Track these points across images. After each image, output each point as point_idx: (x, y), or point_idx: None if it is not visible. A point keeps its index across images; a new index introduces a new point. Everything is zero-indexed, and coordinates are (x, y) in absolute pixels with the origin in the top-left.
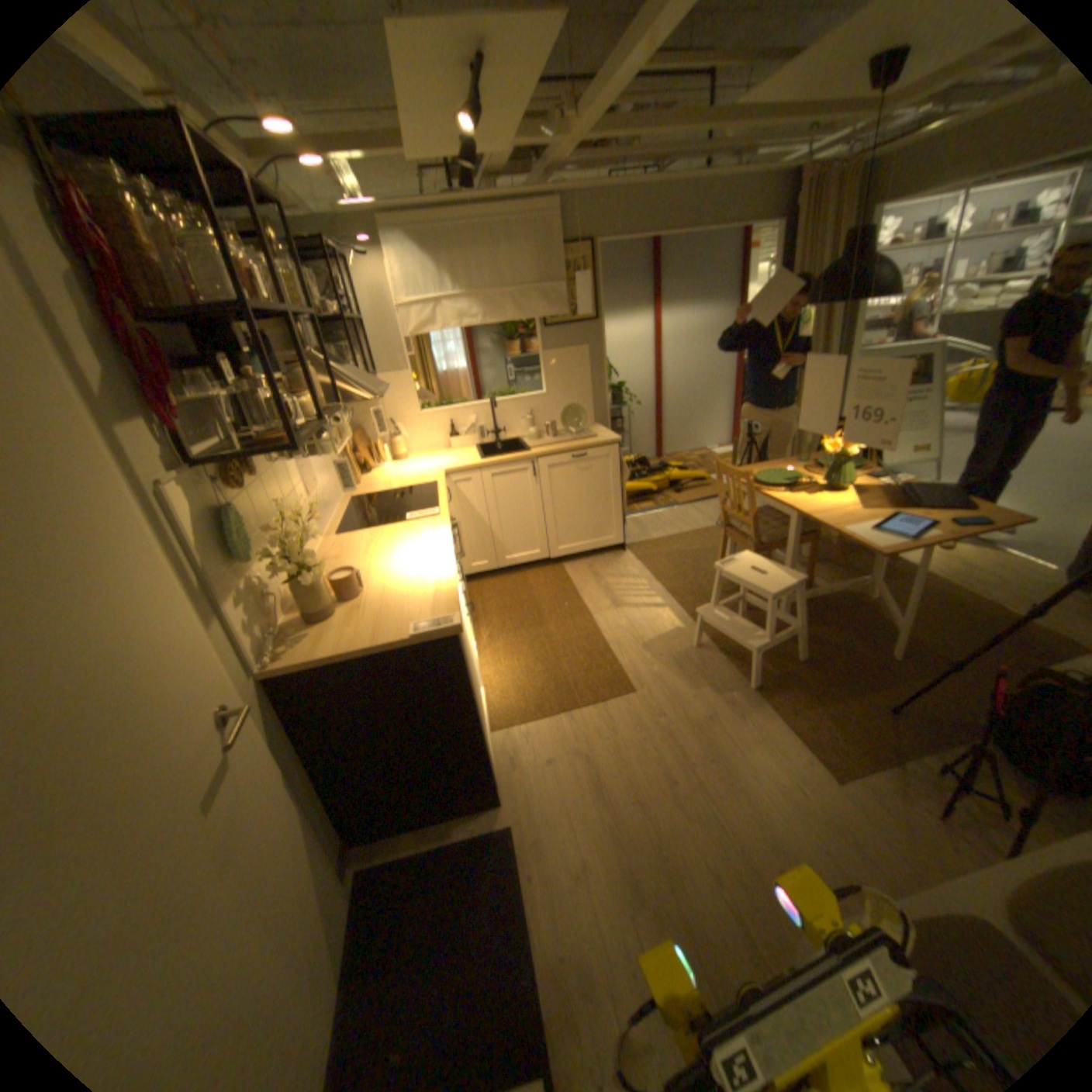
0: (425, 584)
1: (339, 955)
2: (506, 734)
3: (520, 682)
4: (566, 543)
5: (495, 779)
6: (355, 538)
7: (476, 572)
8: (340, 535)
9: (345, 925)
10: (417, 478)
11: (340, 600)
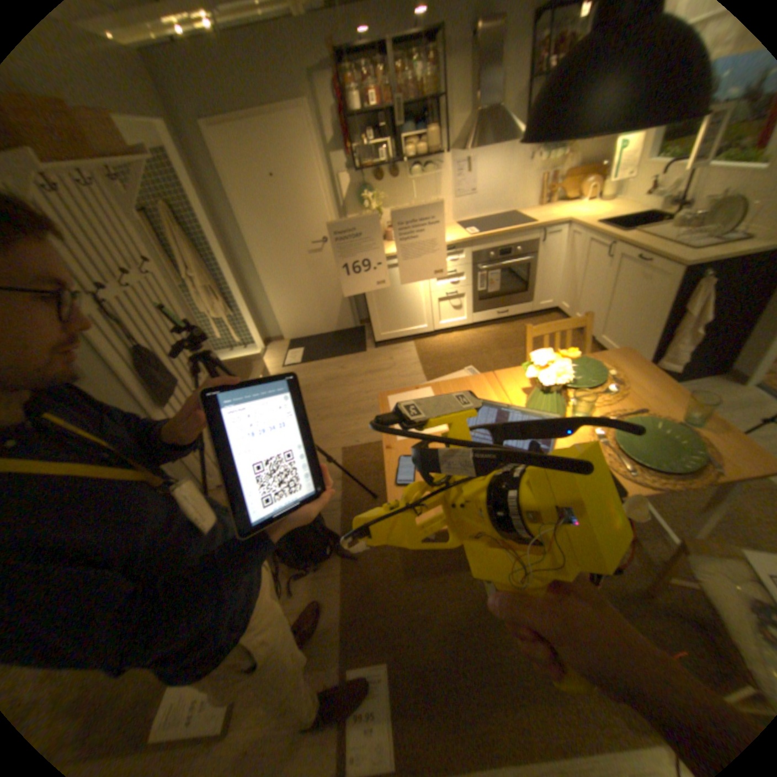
0: (391, 249)
1: (343, 330)
2: (410, 346)
3: (445, 346)
4: (610, 337)
5: (380, 341)
6: (451, 228)
7: (563, 310)
8: (456, 224)
9: (350, 329)
10: (554, 215)
11: (390, 240)
